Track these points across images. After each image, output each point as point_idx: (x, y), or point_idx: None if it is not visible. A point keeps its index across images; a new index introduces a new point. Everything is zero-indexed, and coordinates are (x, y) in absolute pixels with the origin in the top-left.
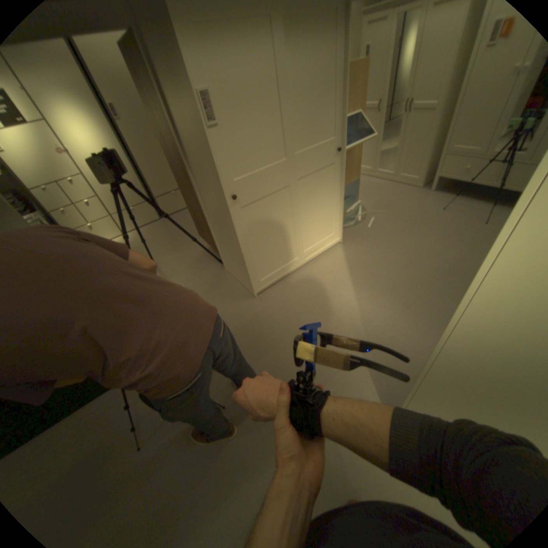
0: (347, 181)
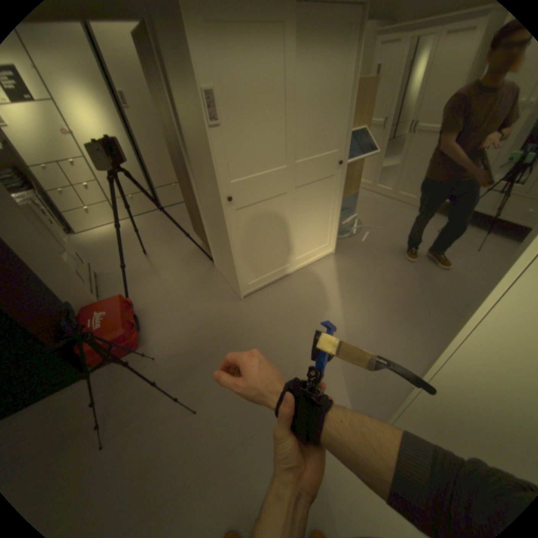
0: (346, 194)
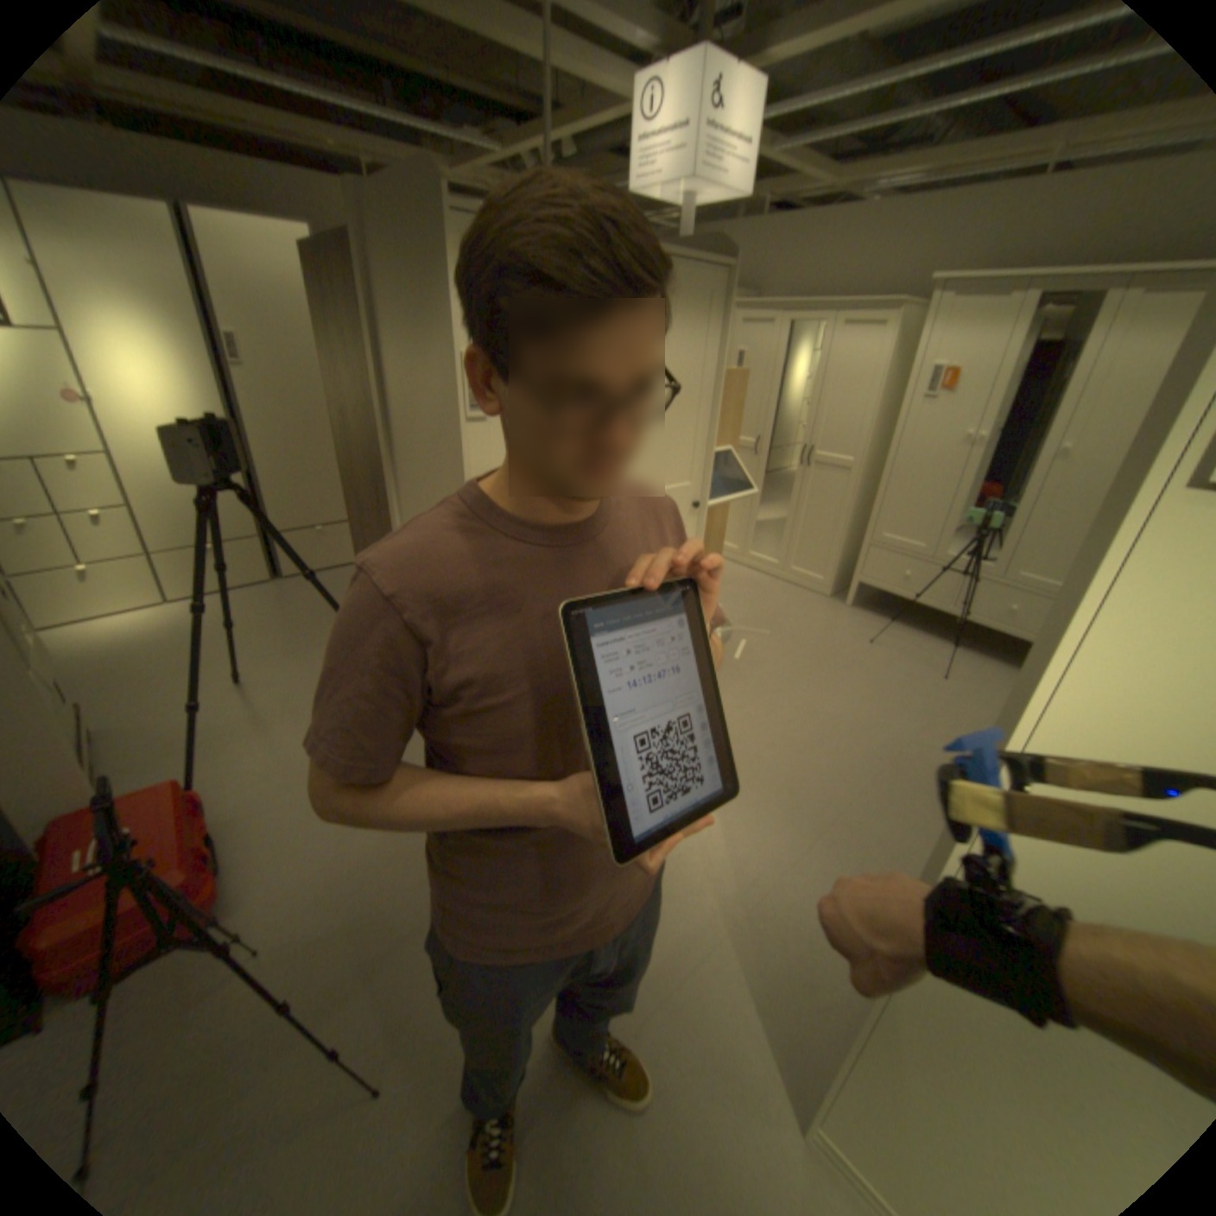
0: None
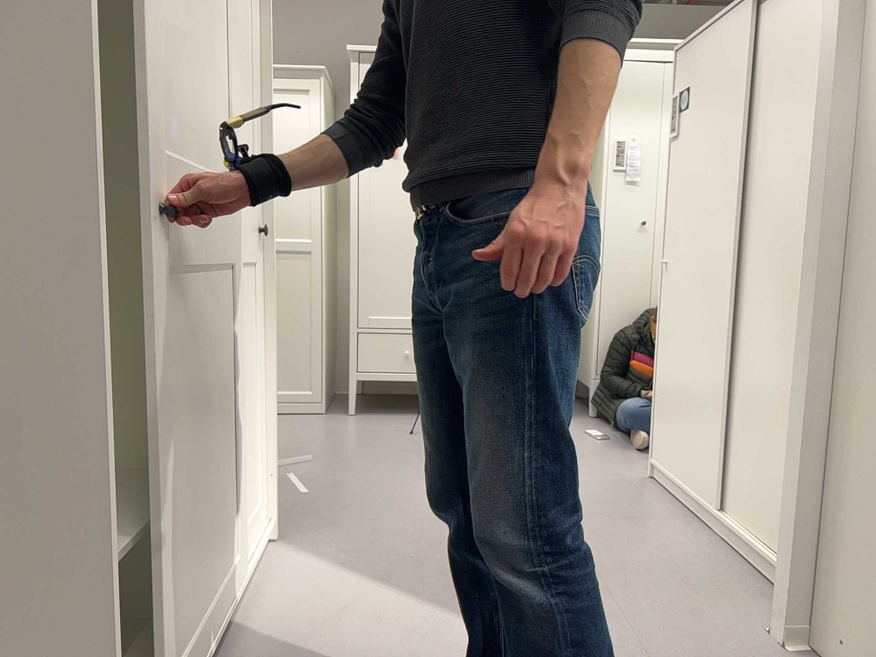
0: None
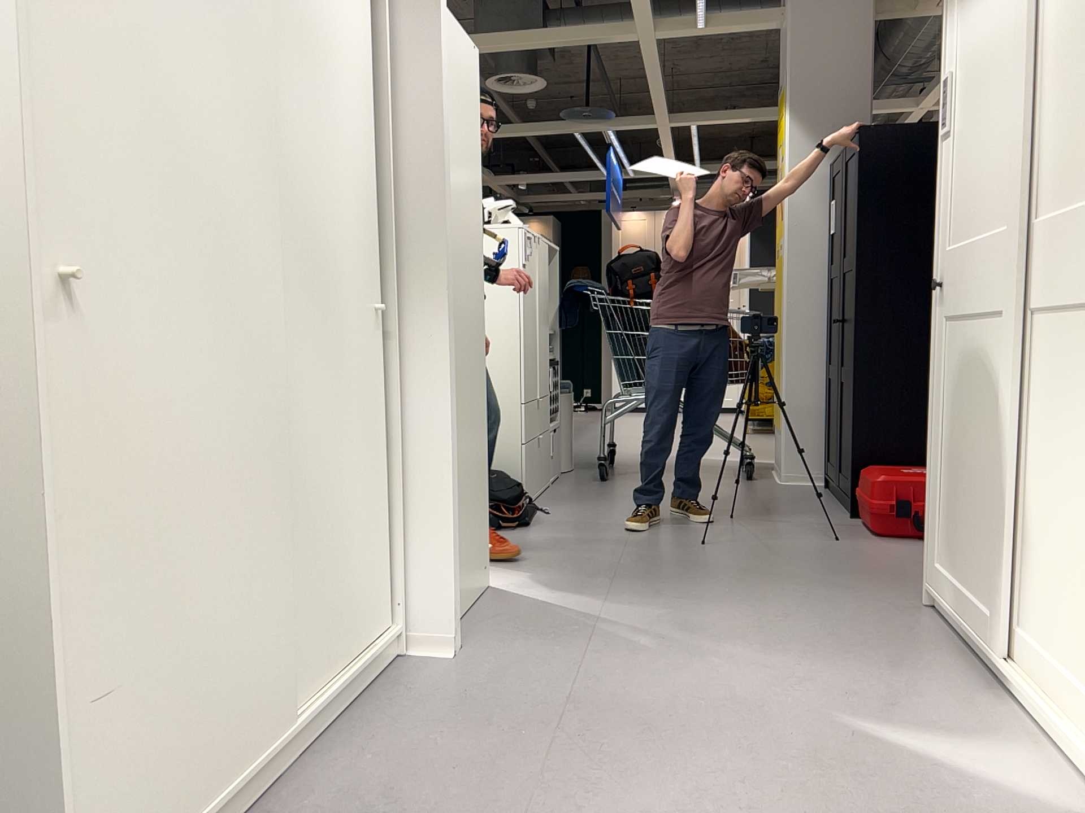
0: None
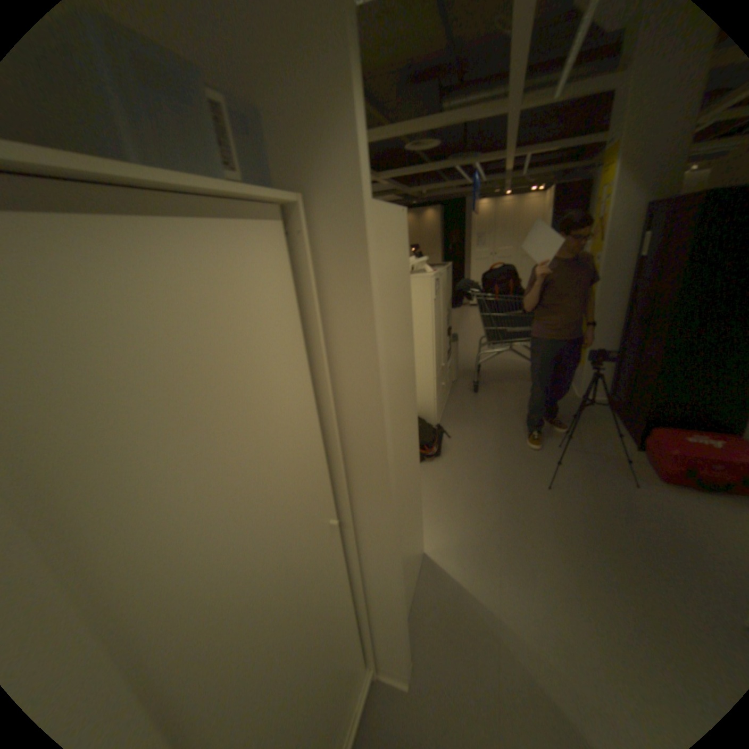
0: None
